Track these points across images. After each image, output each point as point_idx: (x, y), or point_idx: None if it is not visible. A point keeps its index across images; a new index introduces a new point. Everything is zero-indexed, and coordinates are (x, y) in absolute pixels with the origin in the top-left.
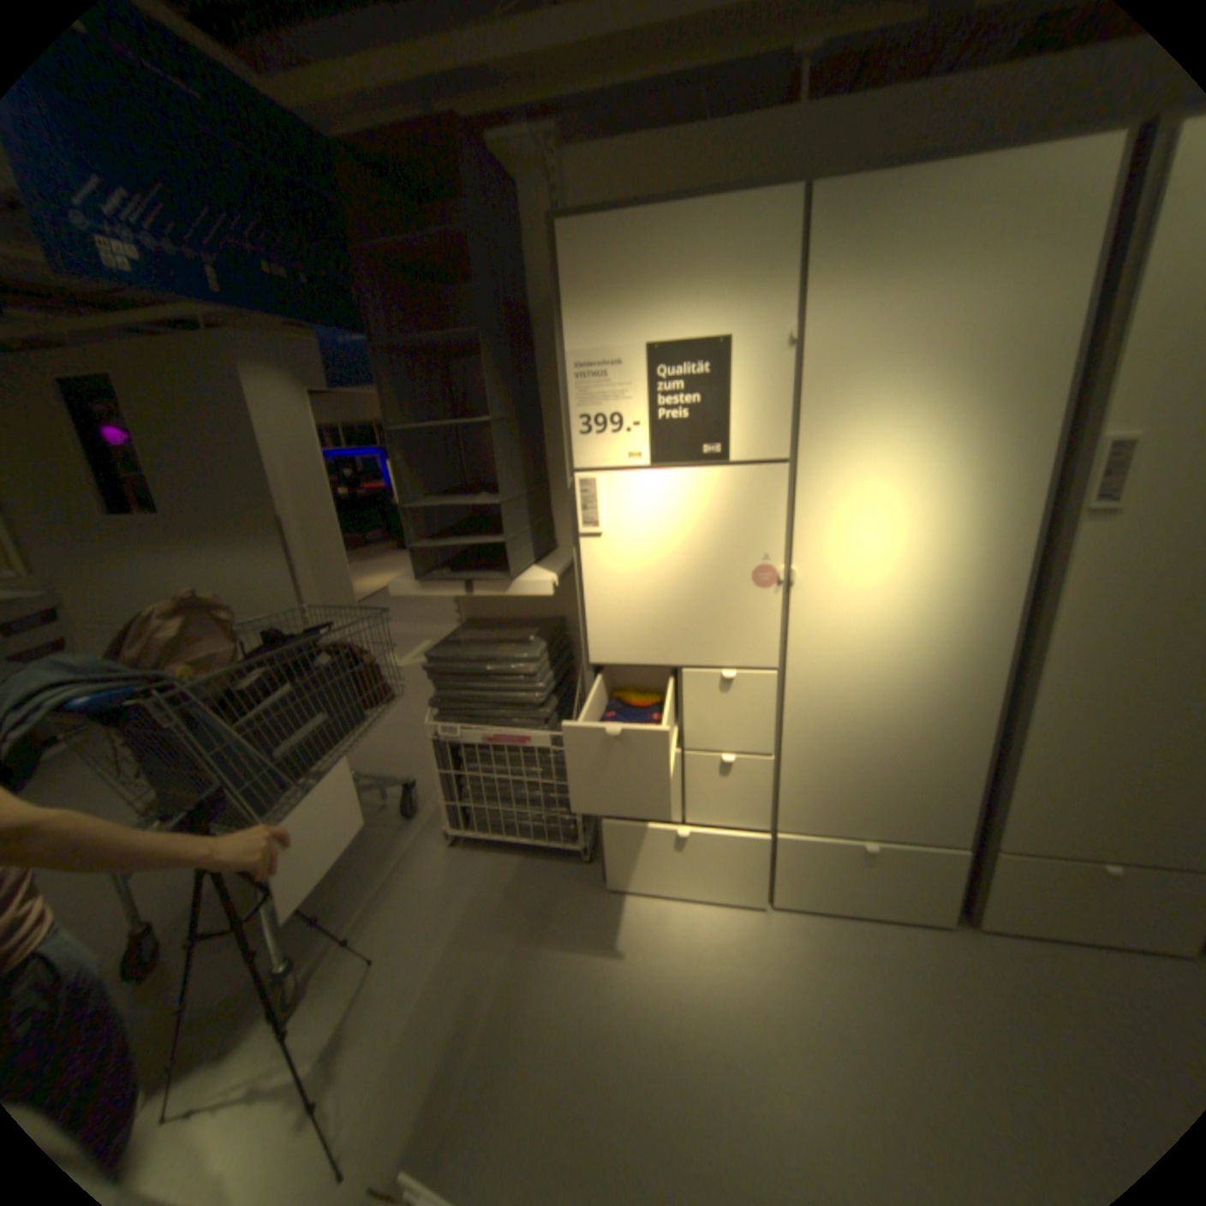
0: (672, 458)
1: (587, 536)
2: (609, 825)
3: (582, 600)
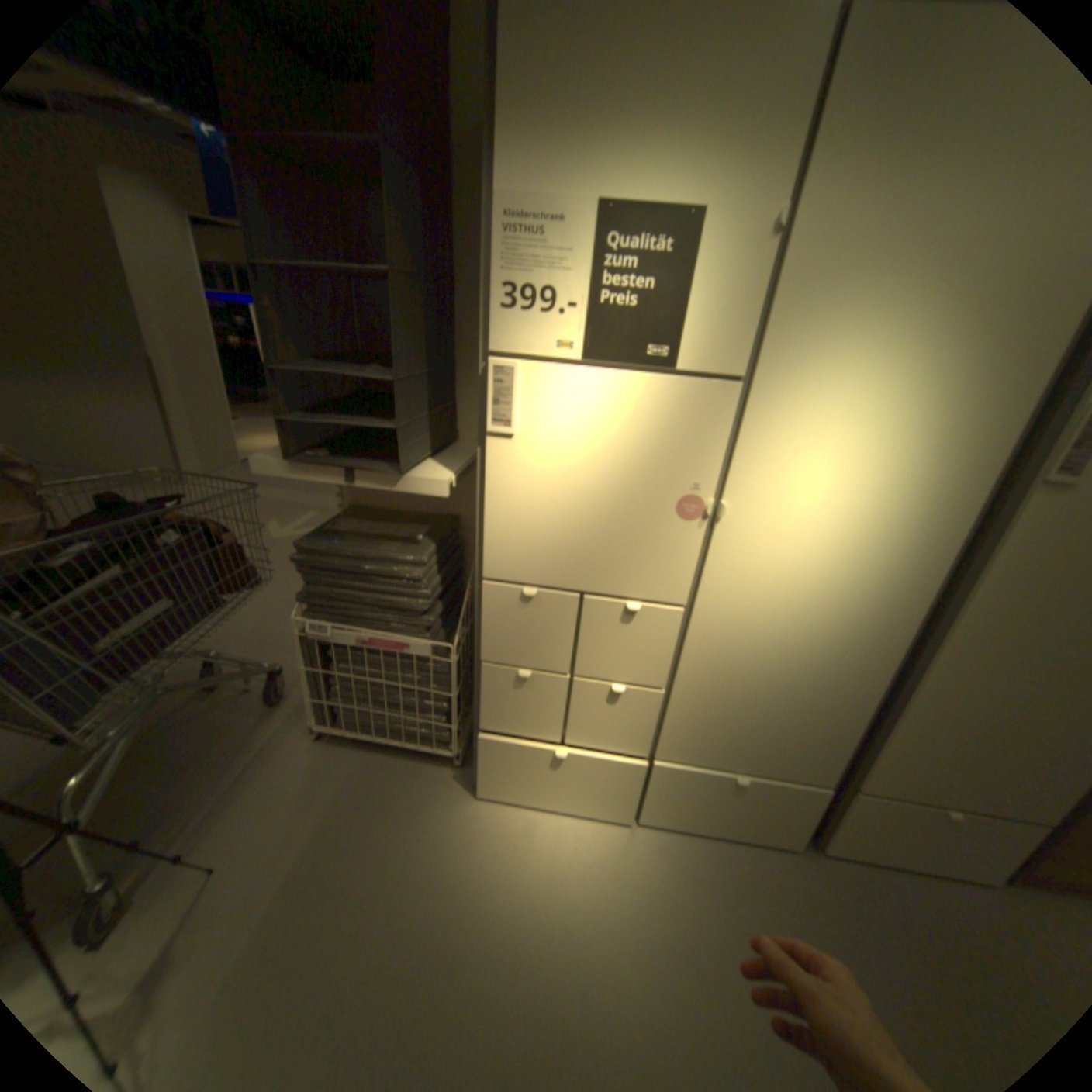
0: (608, 355)
1: (495, 436)
2: (485, 739)
3: (481, 508)
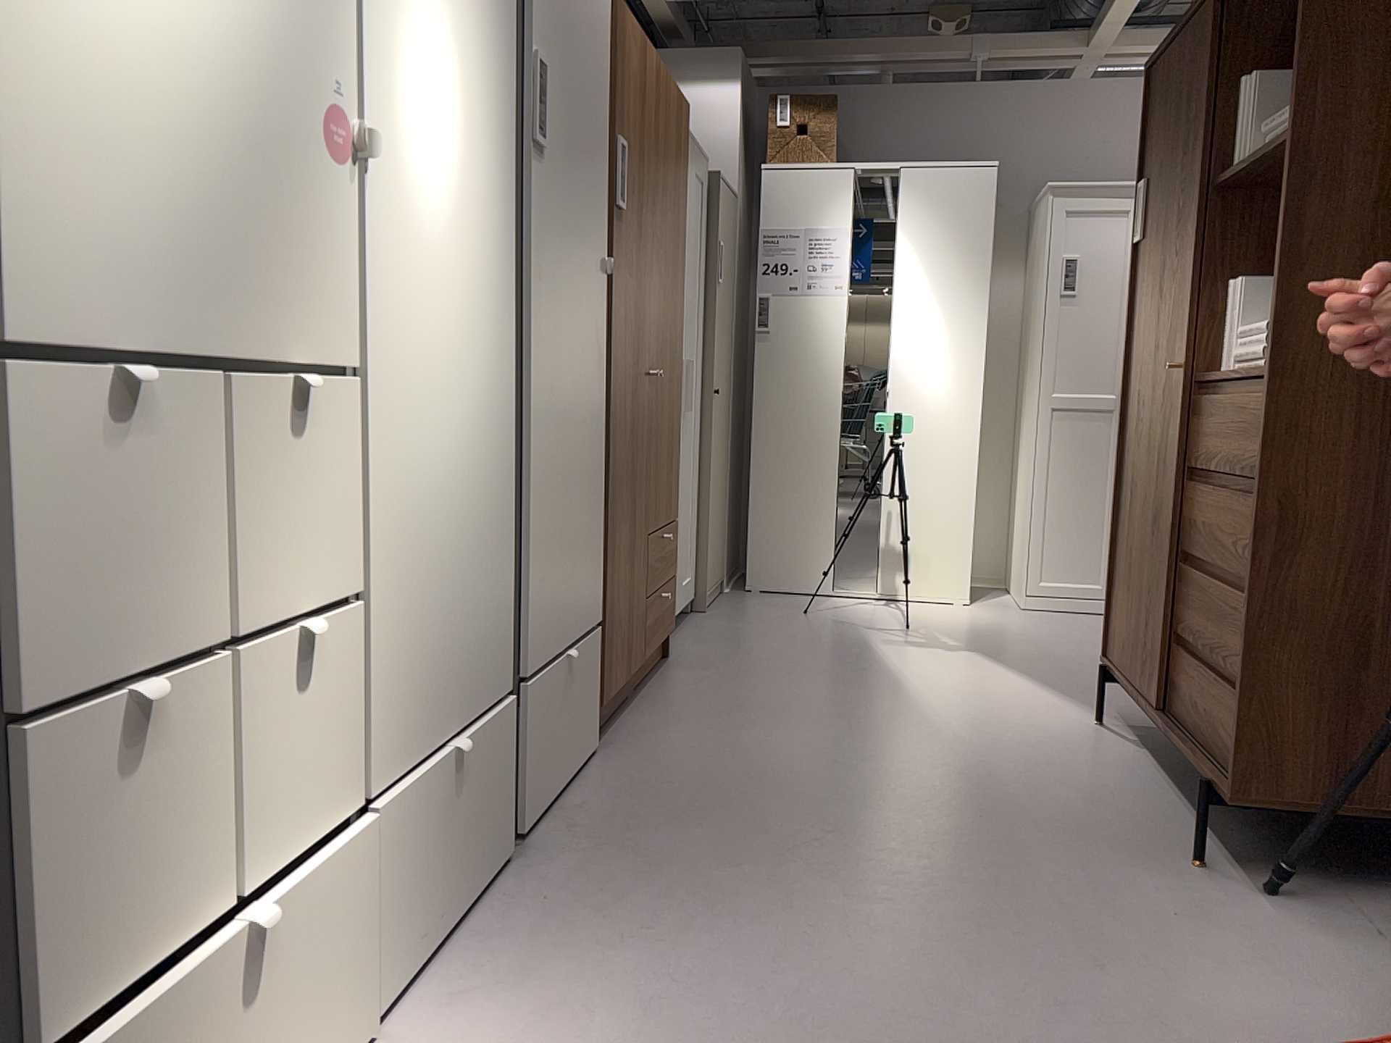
0: None
1: None
2: None
3: None
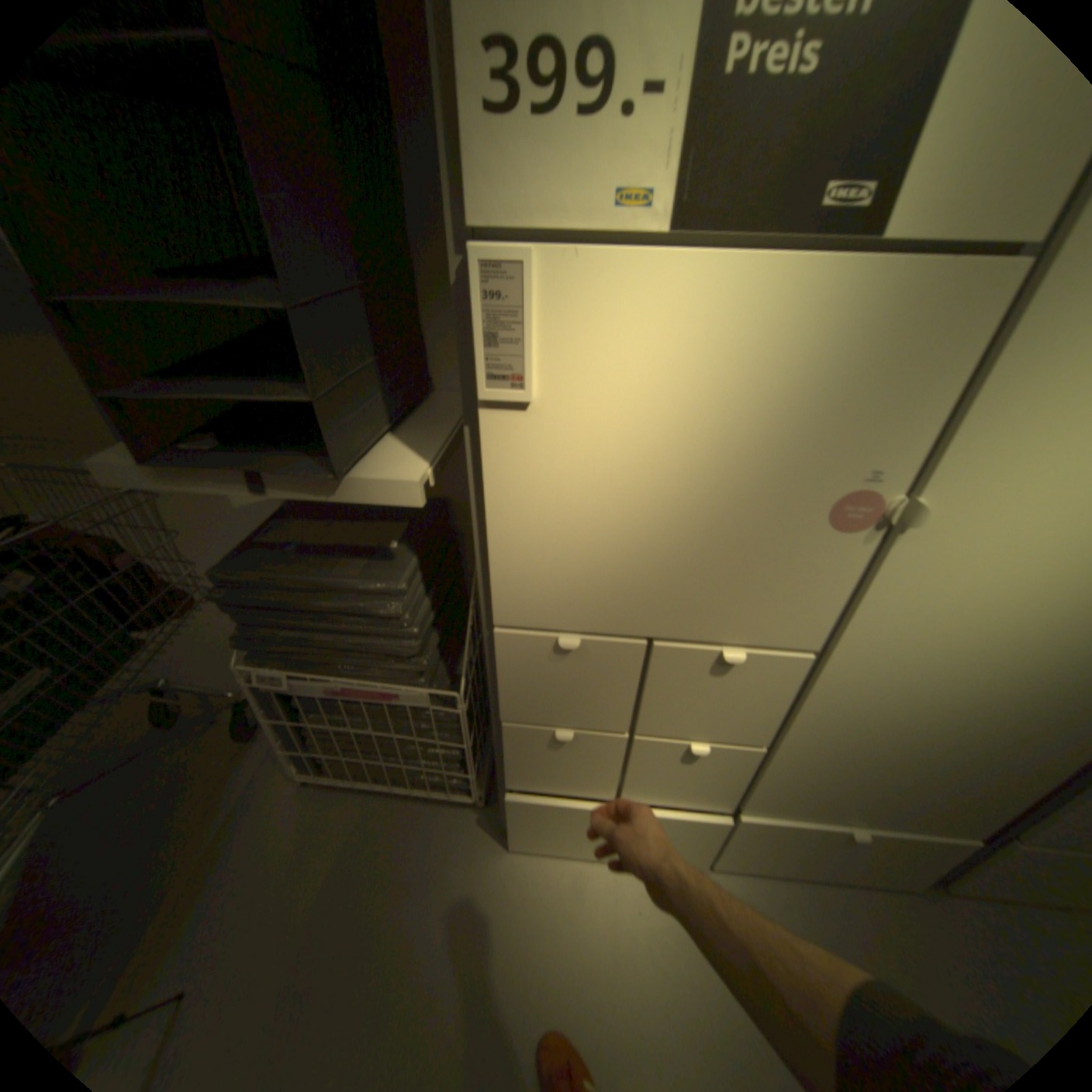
0: (733, 211)
1: (495, 404)
2: (515, 798)
3: (482, 527)
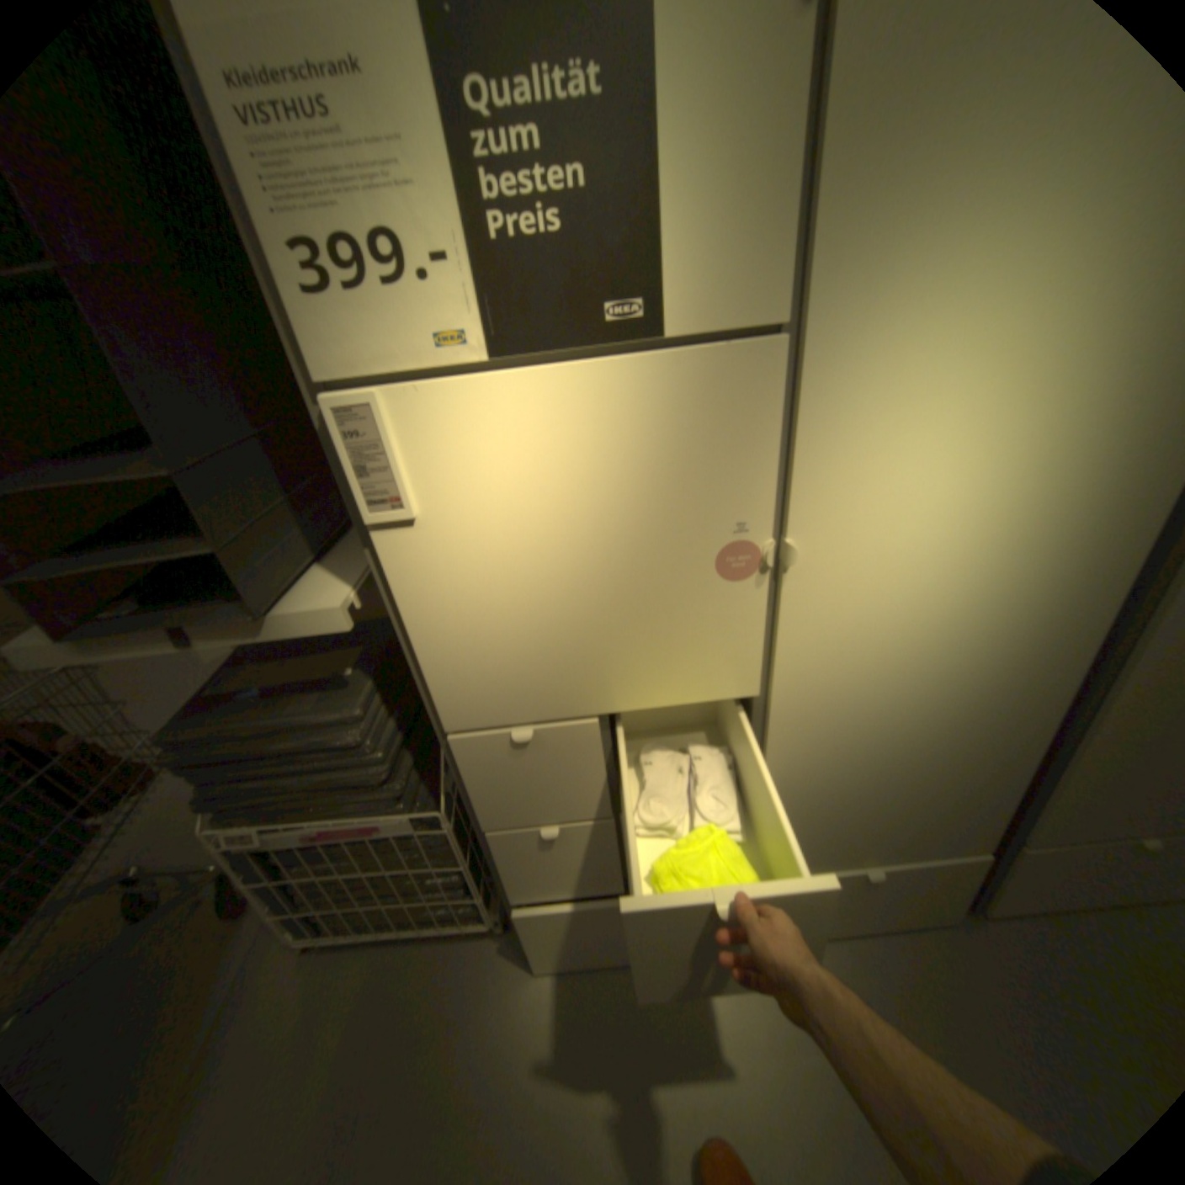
0: (535, 337)
1: (383, 525)
2: (522, 912)
3: (406, 638)
